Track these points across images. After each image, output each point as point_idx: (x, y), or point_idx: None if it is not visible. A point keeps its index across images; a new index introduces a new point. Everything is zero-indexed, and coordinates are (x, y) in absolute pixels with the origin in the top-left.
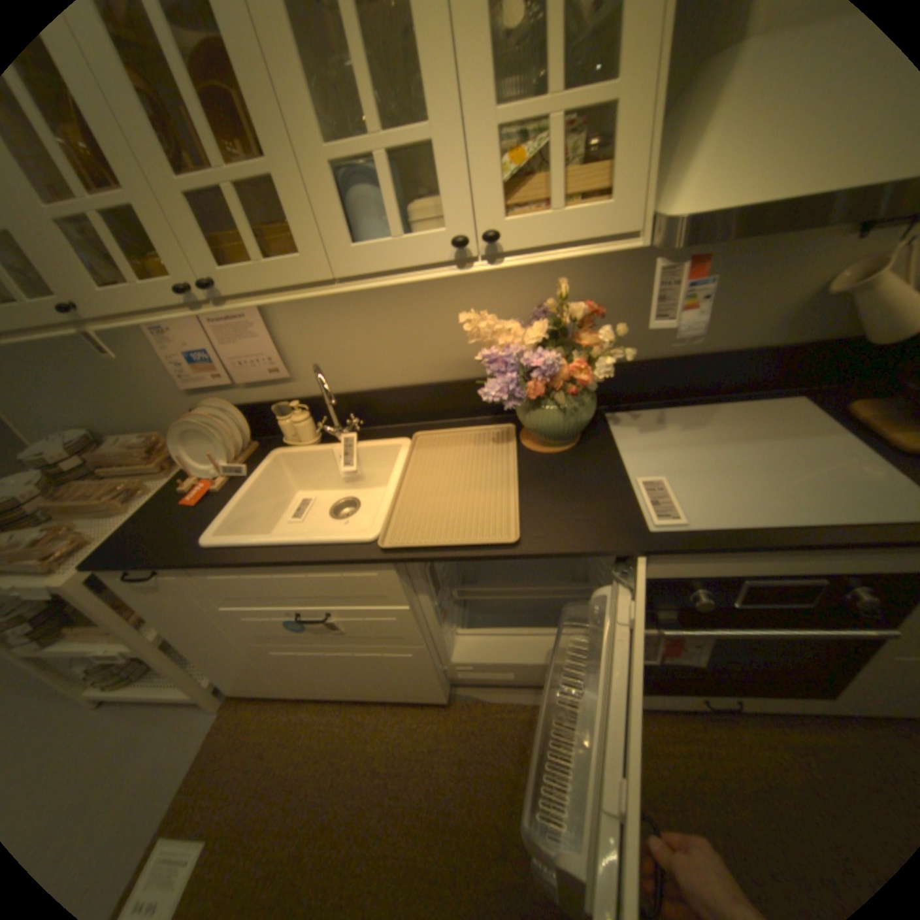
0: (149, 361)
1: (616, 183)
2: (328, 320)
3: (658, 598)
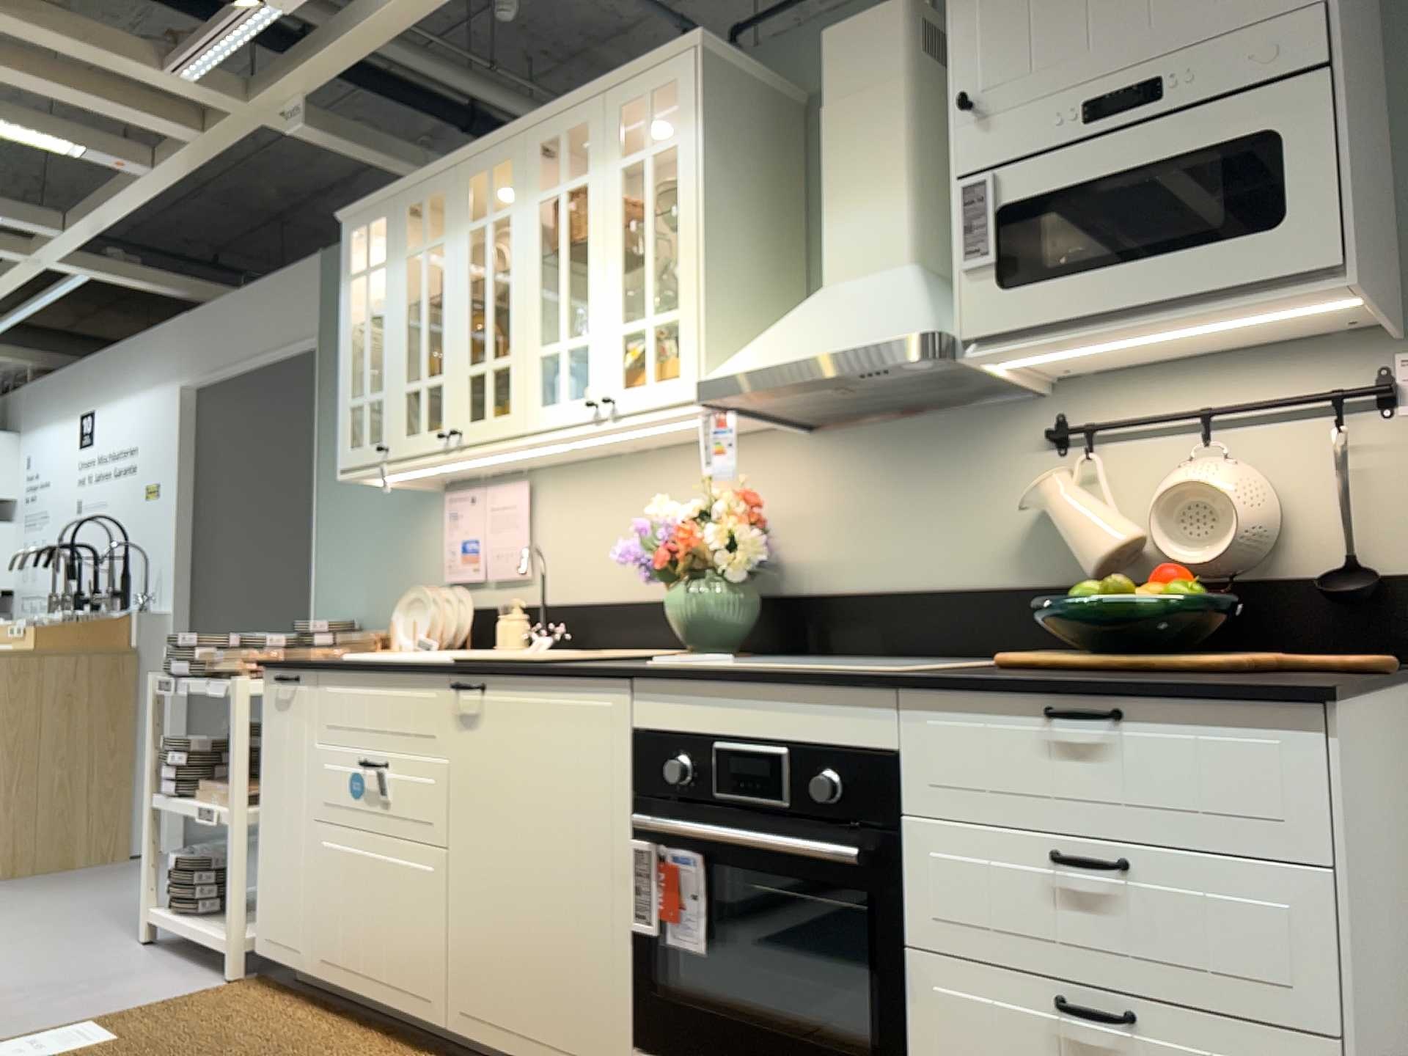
0: (436, 548)
1: (683, 365)
2: (576, 518)
3: (644, 770)
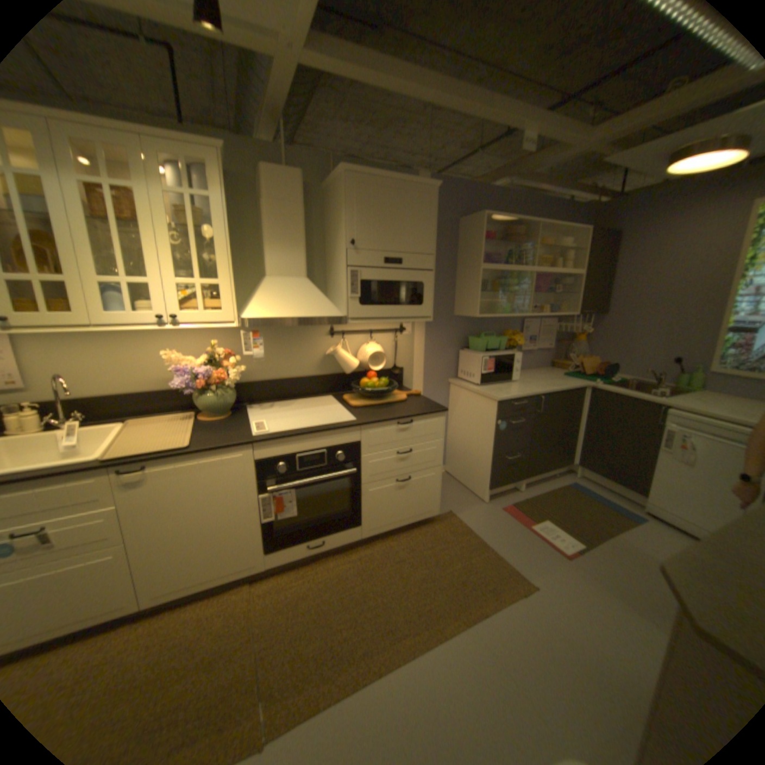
0: None
1: (223, 307)
2: (69, 353)
3: (263, 471)
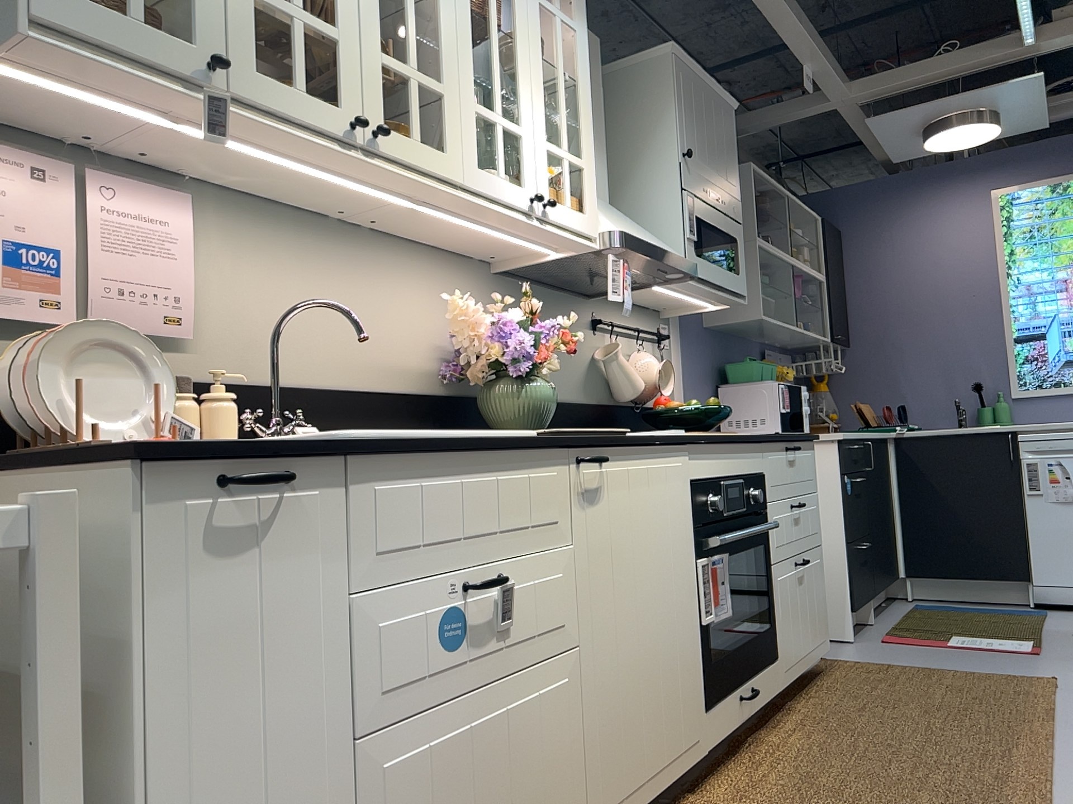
0: None
1: (585, 207)
2: (268, 275)
3: (698, 507)
